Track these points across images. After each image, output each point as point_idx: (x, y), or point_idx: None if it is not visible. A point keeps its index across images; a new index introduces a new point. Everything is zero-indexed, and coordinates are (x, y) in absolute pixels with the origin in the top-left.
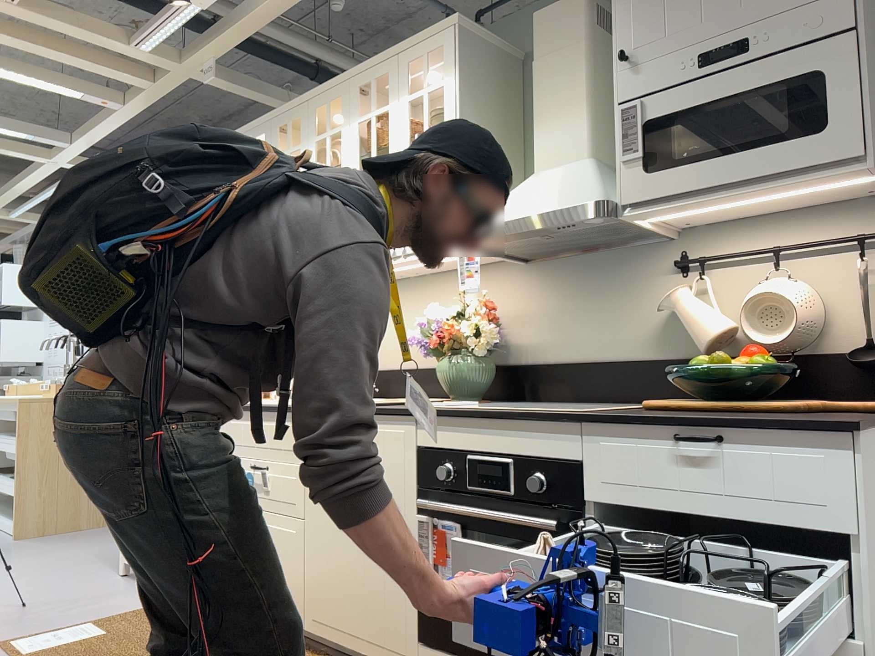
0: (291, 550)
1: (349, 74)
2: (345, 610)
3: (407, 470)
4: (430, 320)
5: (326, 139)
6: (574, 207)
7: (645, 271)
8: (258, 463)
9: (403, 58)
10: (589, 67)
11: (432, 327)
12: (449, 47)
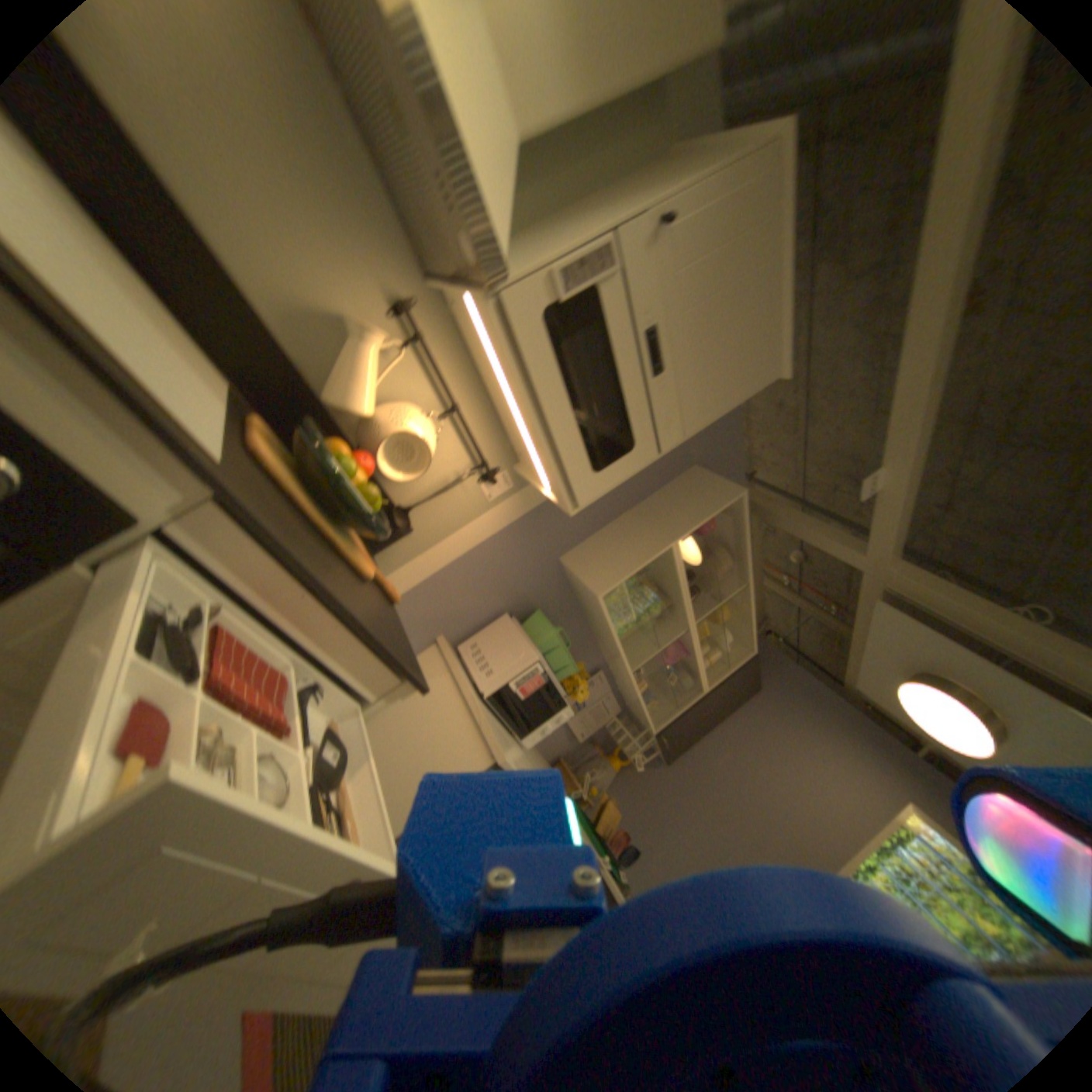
0: None
1: None
2: None
3: None
4: None
5: None
6: (491, 228)
7: (373, 257)
8: None
9: None
10: (635, 95)
11: None
12: None
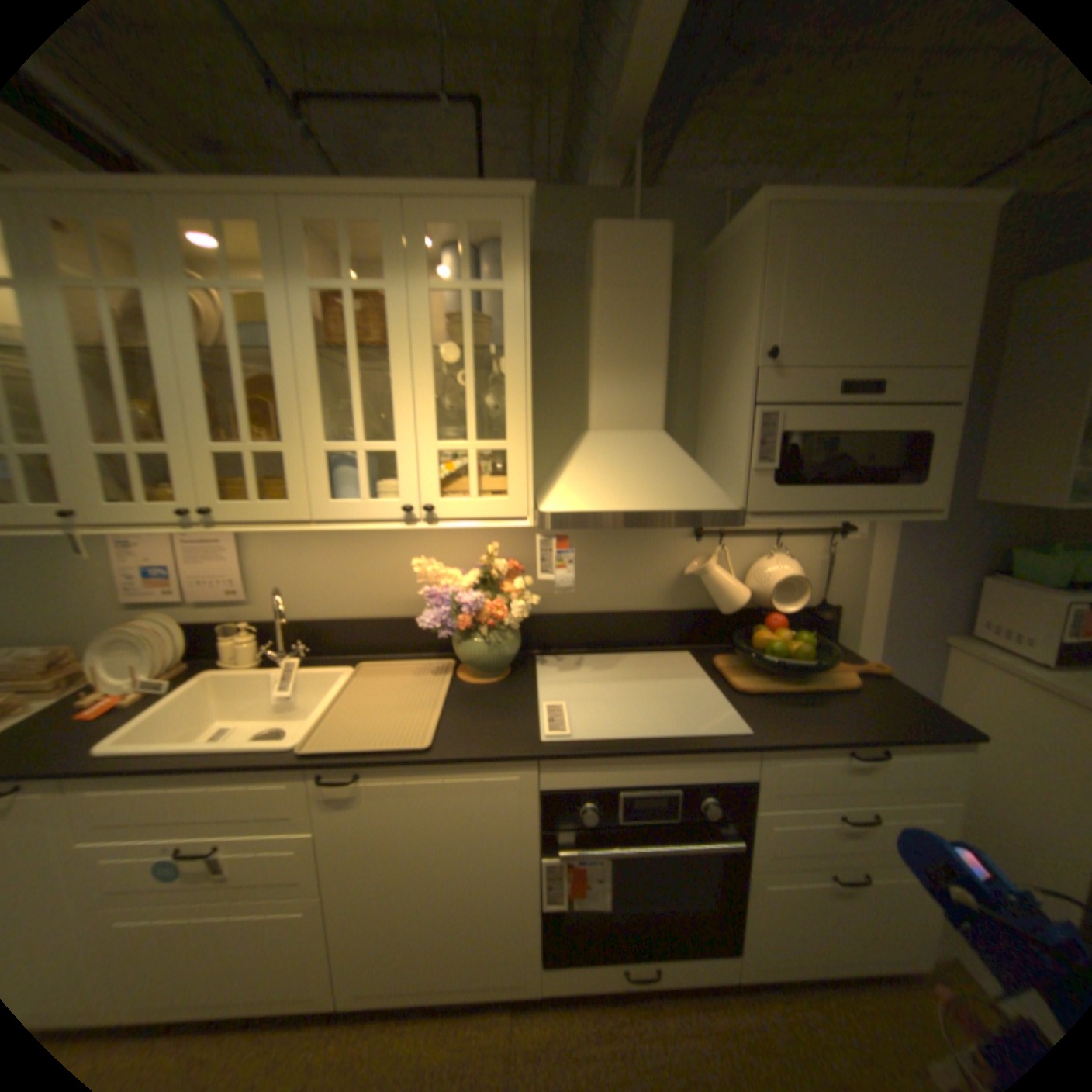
0: (297, 937)
1: (276, 183)
2: (417, 973)
3: (525, 817)
4: (444, 589)
5: (219, 290)
6: (713, 512)
7: (664, 533)
8: (186, 845)
9: (413, 204)
10: (669, 321)
11: (443, 597)
12: (515, 228)
